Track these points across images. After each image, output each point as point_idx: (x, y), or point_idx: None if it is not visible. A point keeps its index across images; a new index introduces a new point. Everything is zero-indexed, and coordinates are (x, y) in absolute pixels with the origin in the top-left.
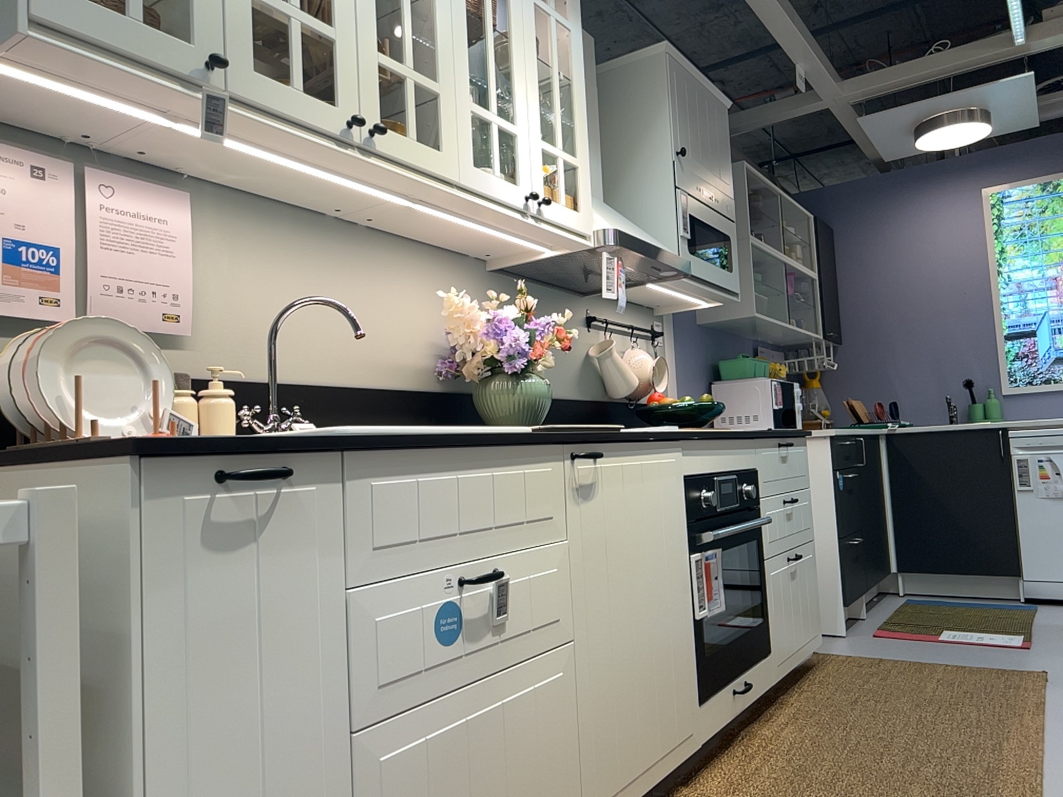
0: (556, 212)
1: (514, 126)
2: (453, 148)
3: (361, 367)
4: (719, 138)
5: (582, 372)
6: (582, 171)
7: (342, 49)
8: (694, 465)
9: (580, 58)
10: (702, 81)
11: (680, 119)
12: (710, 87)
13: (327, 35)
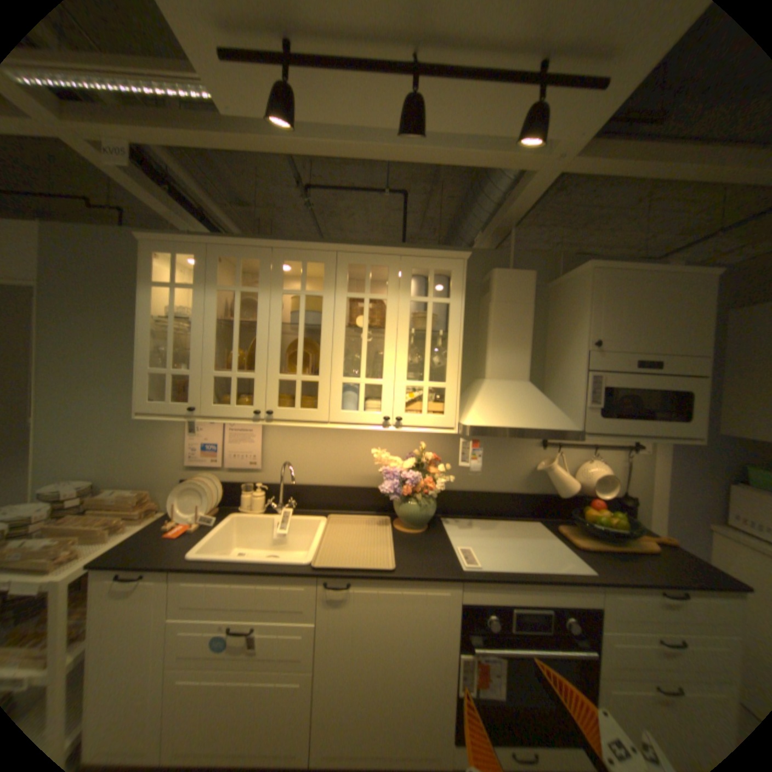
0: (414, 420)
1: (379, 380)
2: (325, 405)
3: (344, 476)
4: (684, 308)
5: (527, 476)
6: (446, 389)
7: (258, 380)
8: (479, 598)
9: (457, 316)
10: (659, 267)
11: (604, 314)
12: (673, 268)
13: (251, 377)
